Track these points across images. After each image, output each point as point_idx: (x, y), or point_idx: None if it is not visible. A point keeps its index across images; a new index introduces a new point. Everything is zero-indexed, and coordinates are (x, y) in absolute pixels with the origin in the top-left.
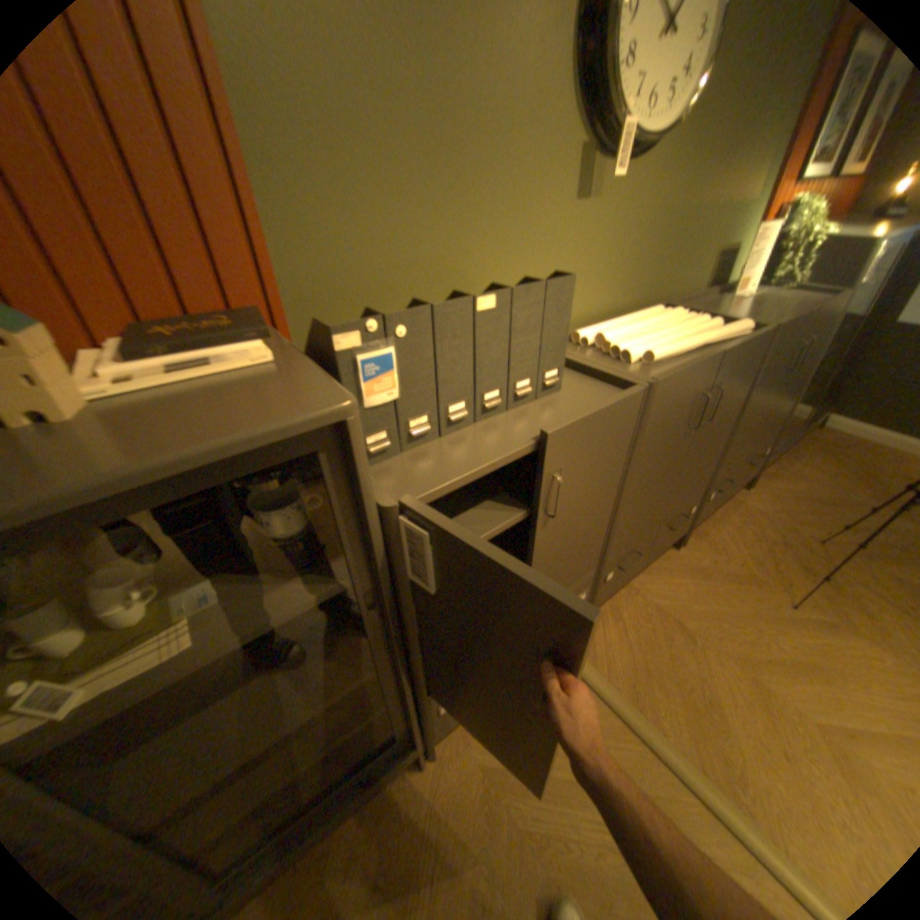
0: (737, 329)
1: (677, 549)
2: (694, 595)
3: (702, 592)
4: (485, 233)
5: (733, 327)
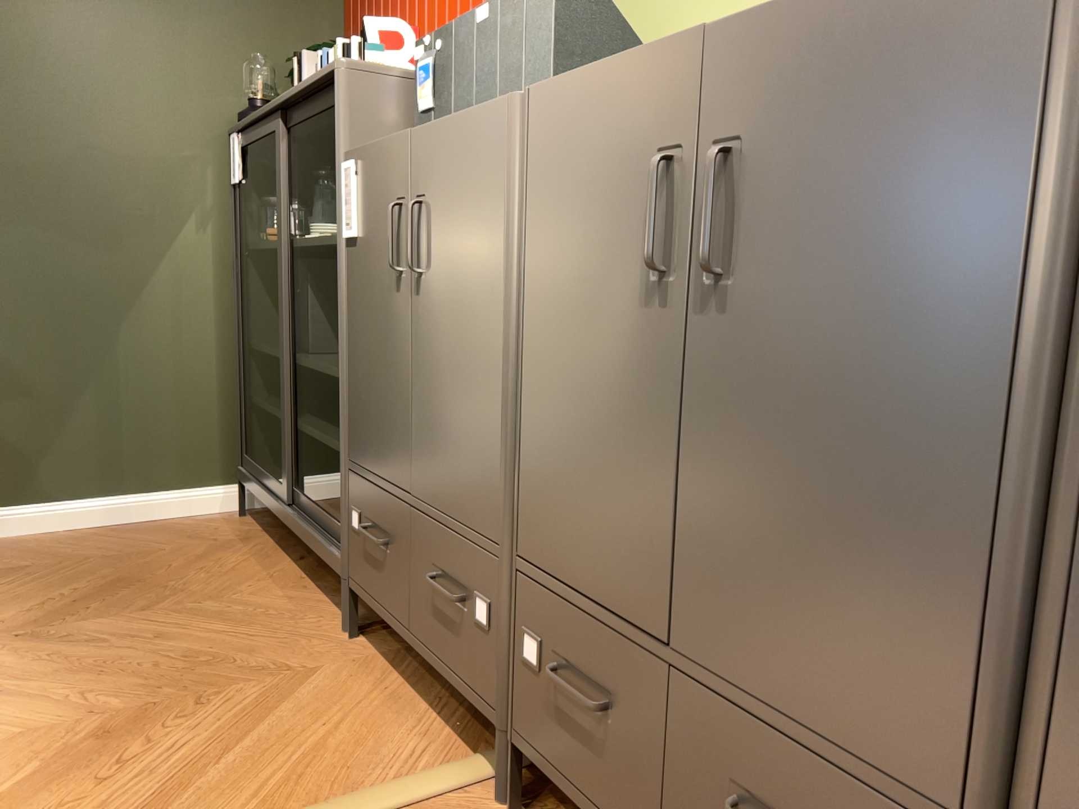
0: None
1: None
2: None
3: None
4: None
5: None
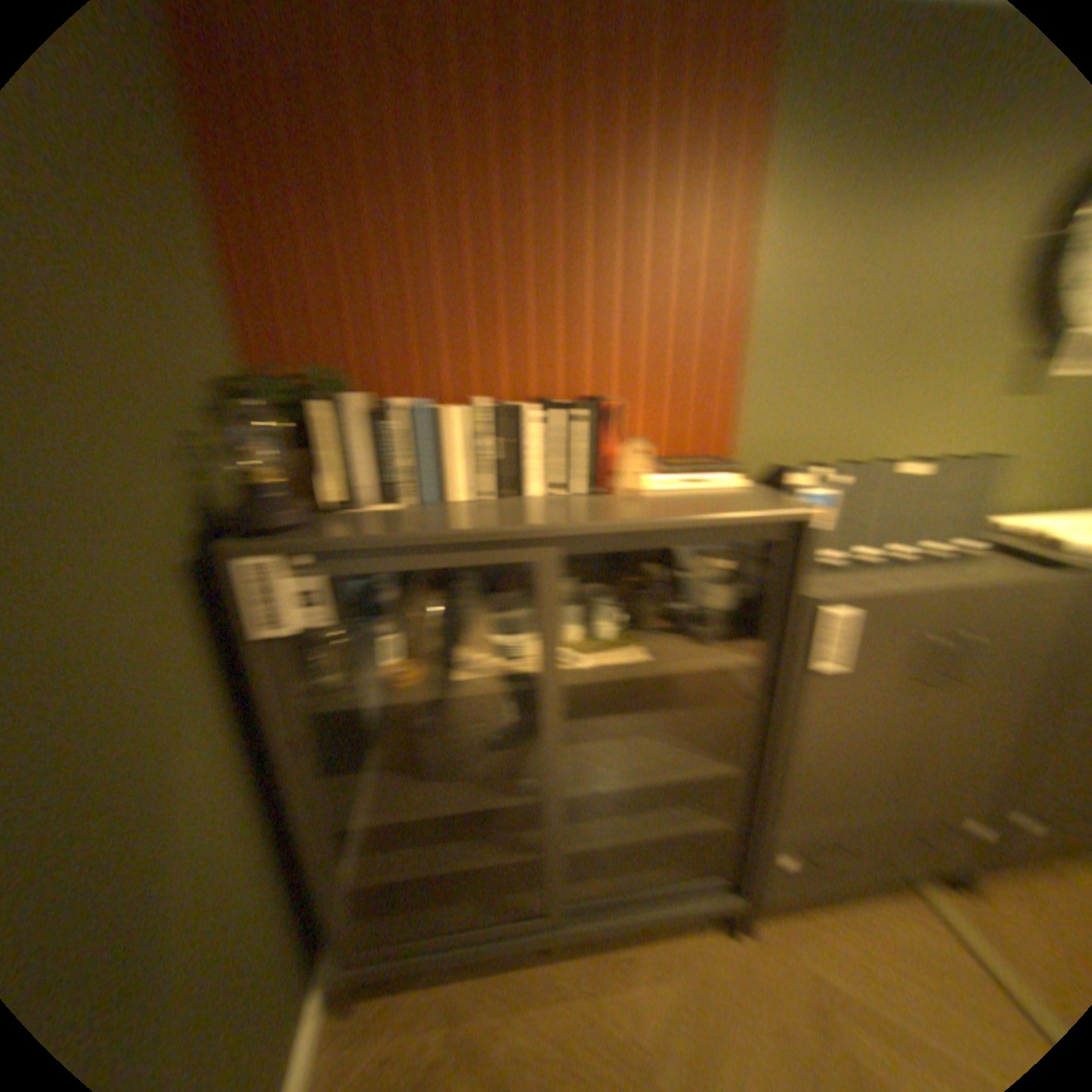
0: None
1: None
2: None
3: None
4: (908, 421)
5: None
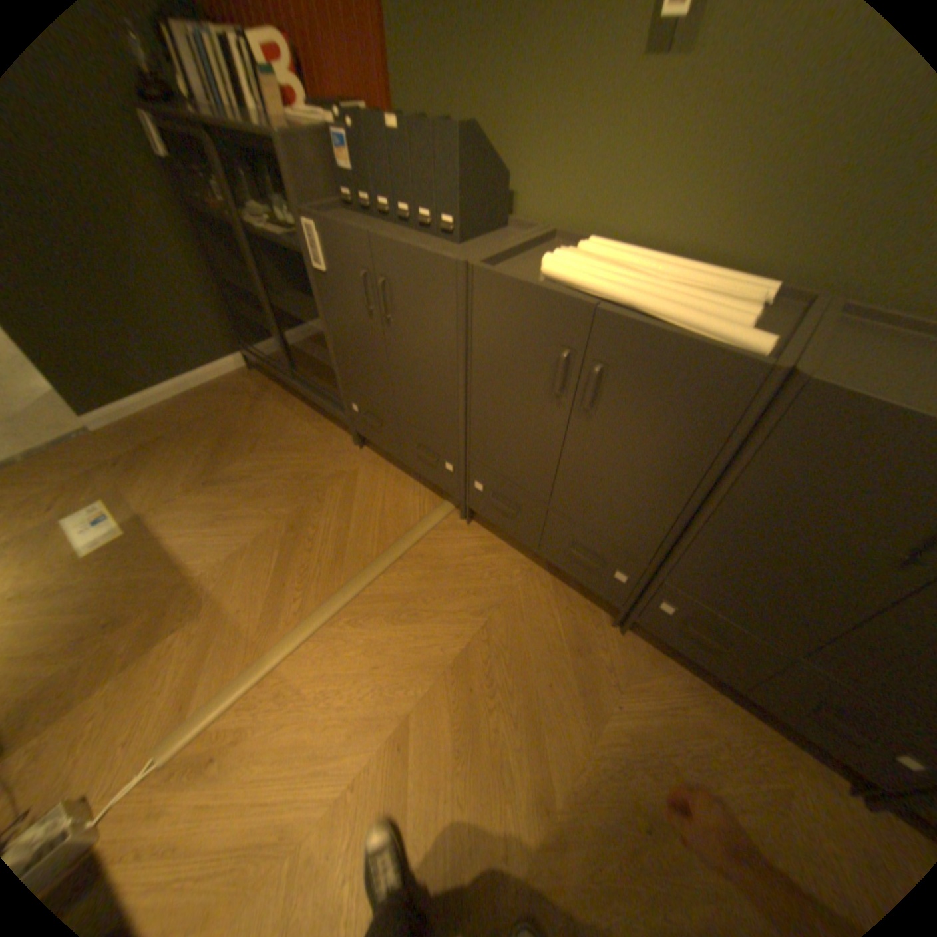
0: (710, 327)
1: (612, 623)
2: (541, 629)
3: (549, 639)
4: (519, 84)
5: (707, 319)
